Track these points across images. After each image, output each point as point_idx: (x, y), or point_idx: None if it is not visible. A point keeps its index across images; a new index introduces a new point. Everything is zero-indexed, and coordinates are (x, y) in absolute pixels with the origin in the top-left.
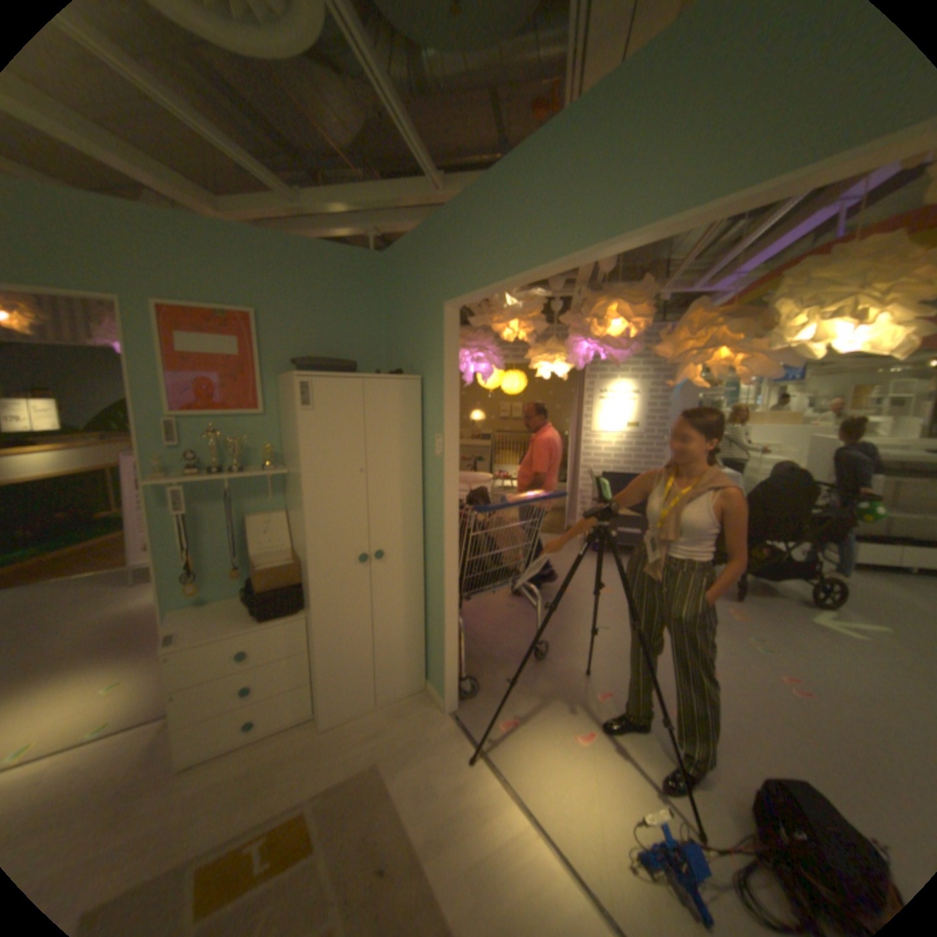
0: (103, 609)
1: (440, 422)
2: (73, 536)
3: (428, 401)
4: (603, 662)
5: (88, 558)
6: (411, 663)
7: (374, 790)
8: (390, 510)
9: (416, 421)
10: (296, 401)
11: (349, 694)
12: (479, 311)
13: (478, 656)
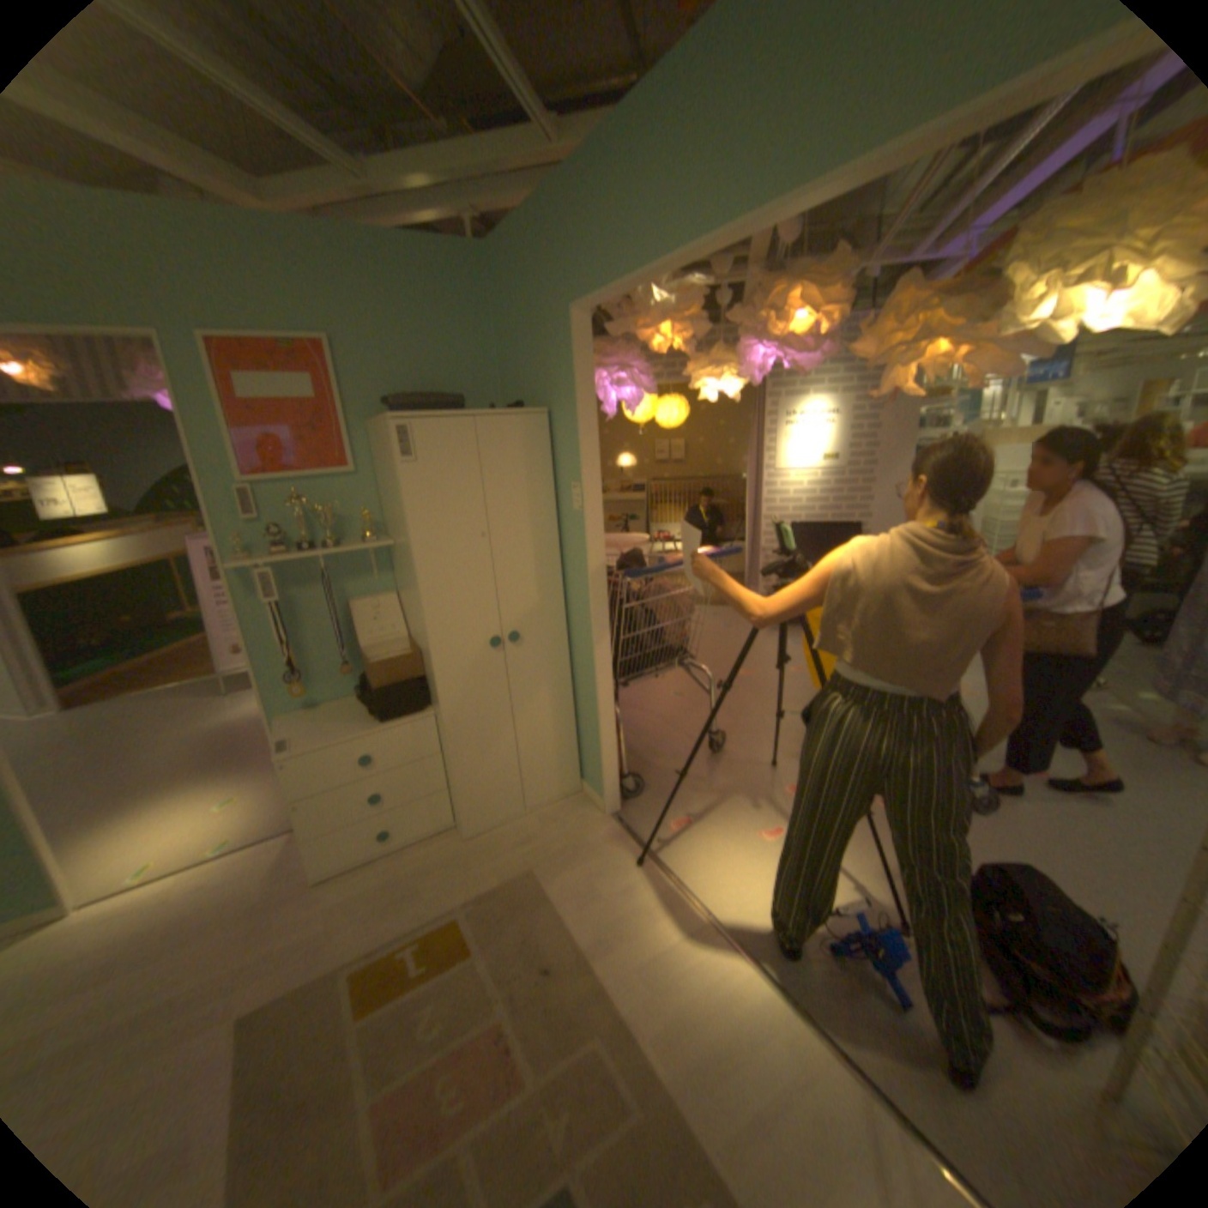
0: (196, 723)
1: (575, 467)
2: (143, 643)
3: (558, 441)
4: (792, 751)
5: (166, 667)
6: (561, 762)
7: (531, 894)
8: (522, 583)
9: (545, 468)
10: (393, 451)
11: (492, 798)
12: (618, 313)
13: (641, 752)
